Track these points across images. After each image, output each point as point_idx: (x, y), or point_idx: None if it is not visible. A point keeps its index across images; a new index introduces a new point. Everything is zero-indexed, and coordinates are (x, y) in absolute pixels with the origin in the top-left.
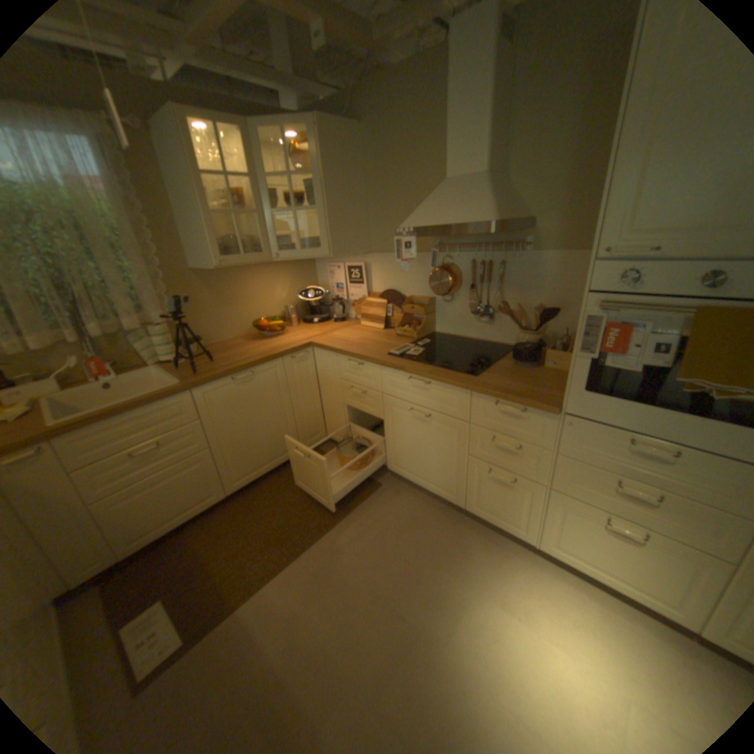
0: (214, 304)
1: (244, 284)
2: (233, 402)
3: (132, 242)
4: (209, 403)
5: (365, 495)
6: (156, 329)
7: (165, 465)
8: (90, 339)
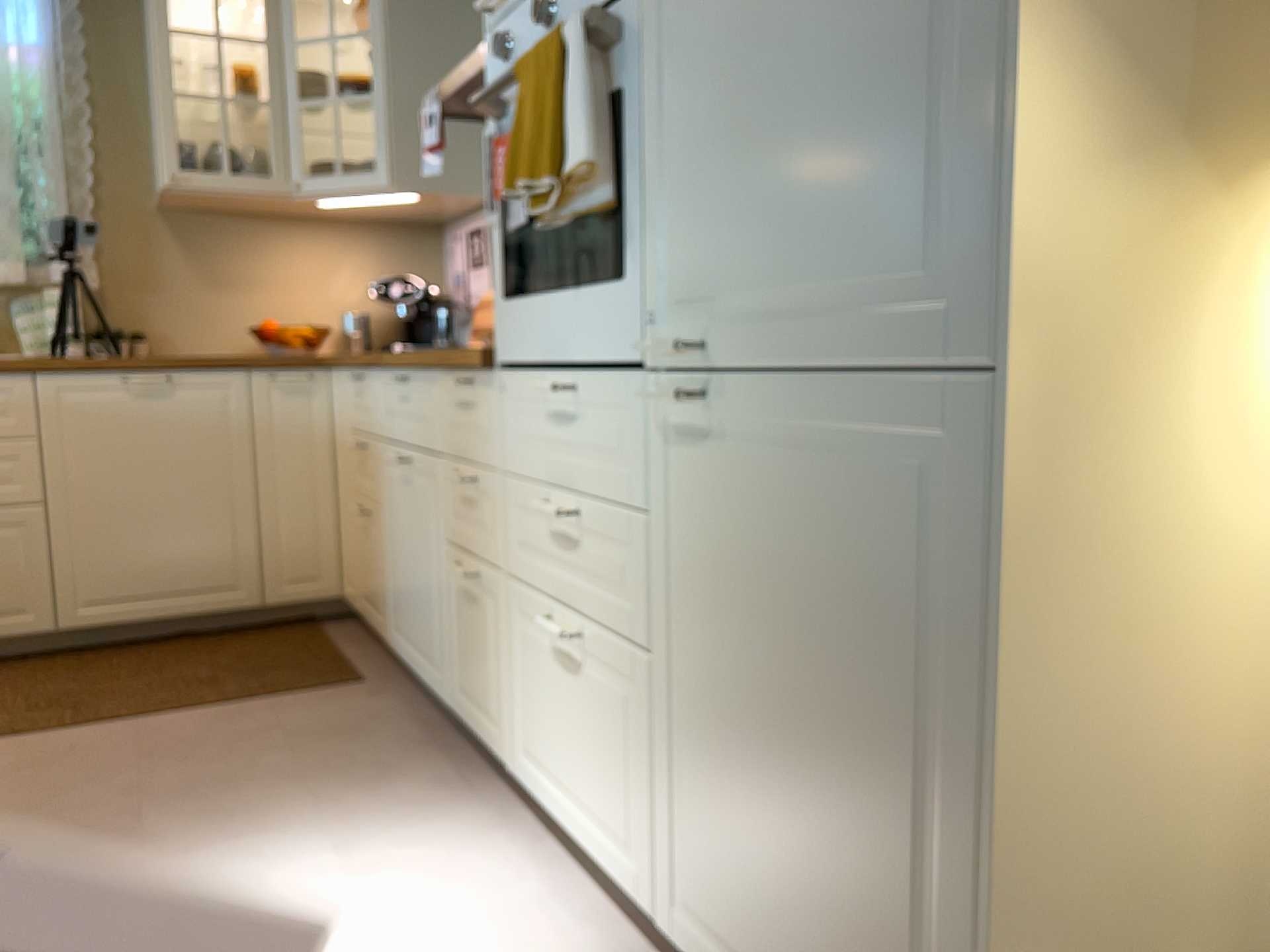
0: (193, 278)
1: (265, 253)
2: (115, 426)
3: (63, 144)
4: (65, 411)
5: (310, 687)
6: (55, 290)
7: None
8: None
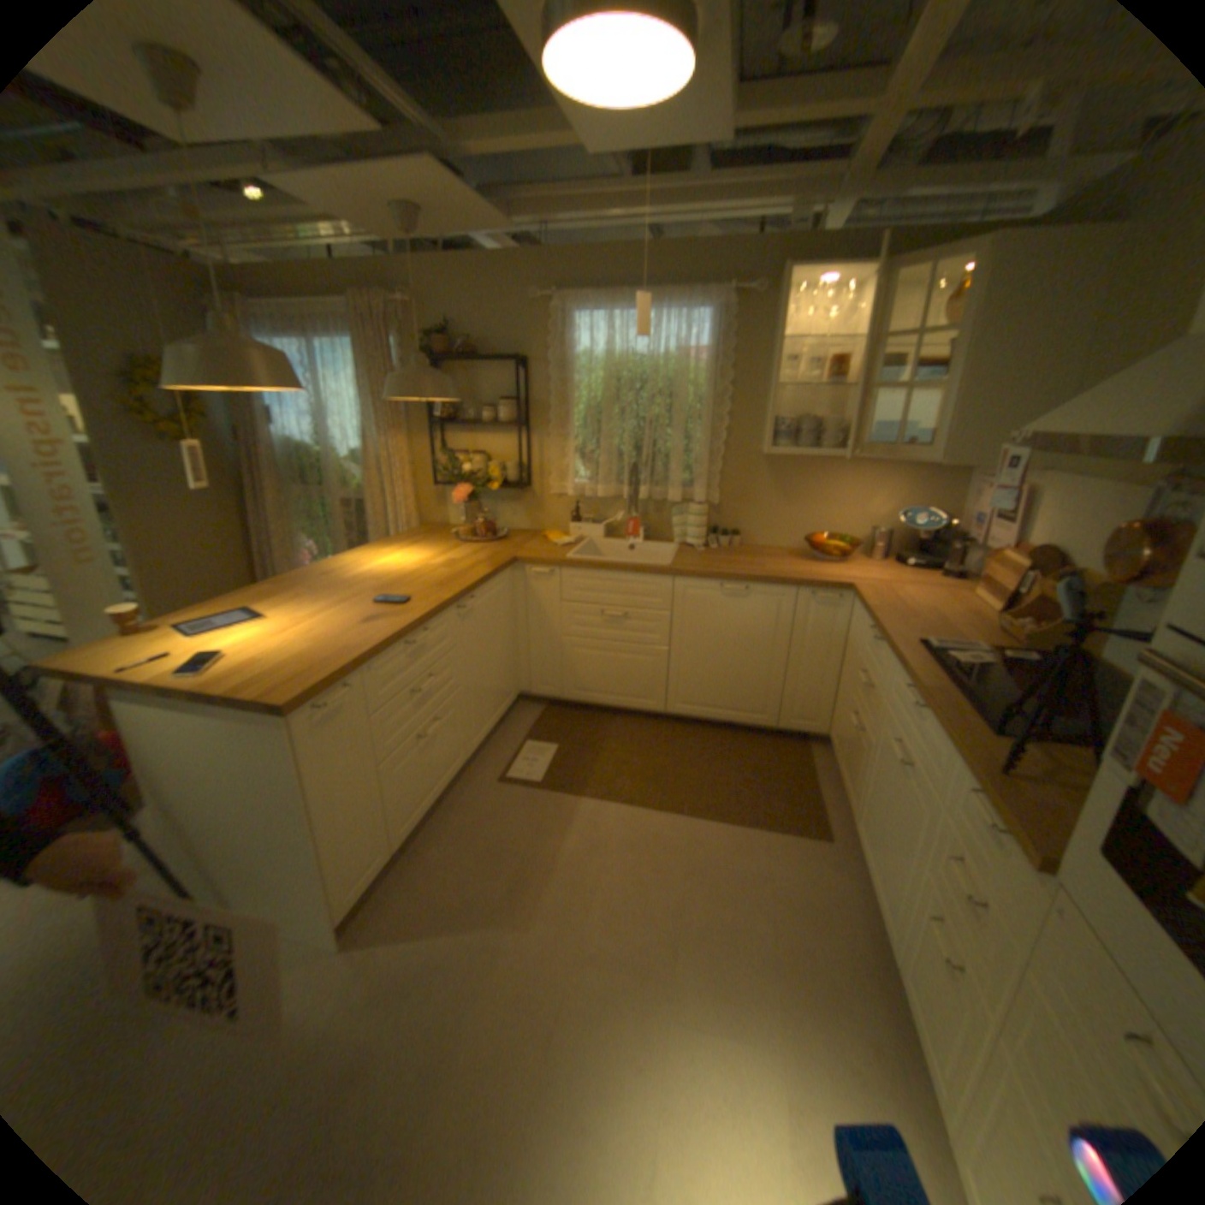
0: (775, 498)
1: (825, 482)
2: (712, 612)
3: (713, 413)
4: (686, 600)
5: (795, 833)
6: (694, 508)
7: (624, 639)
8: (639, 500)
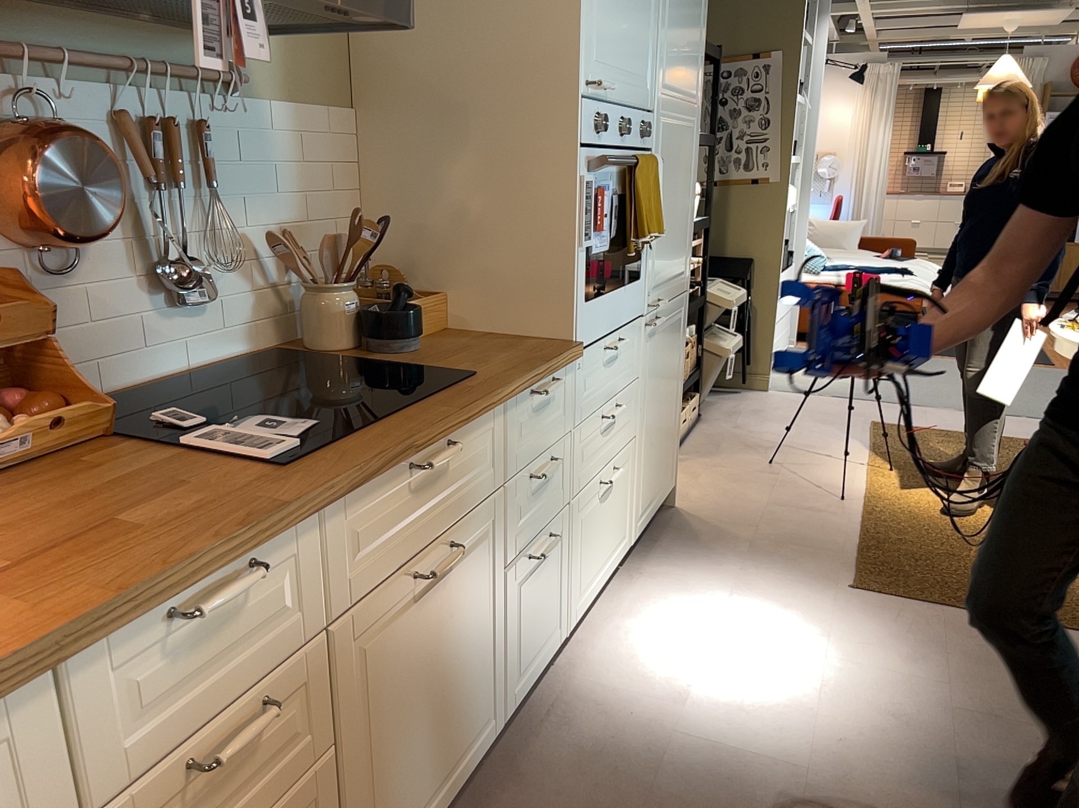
0: None
1: None
2: None
3: None
4: None
5: None
6: None
7: None
8: None
